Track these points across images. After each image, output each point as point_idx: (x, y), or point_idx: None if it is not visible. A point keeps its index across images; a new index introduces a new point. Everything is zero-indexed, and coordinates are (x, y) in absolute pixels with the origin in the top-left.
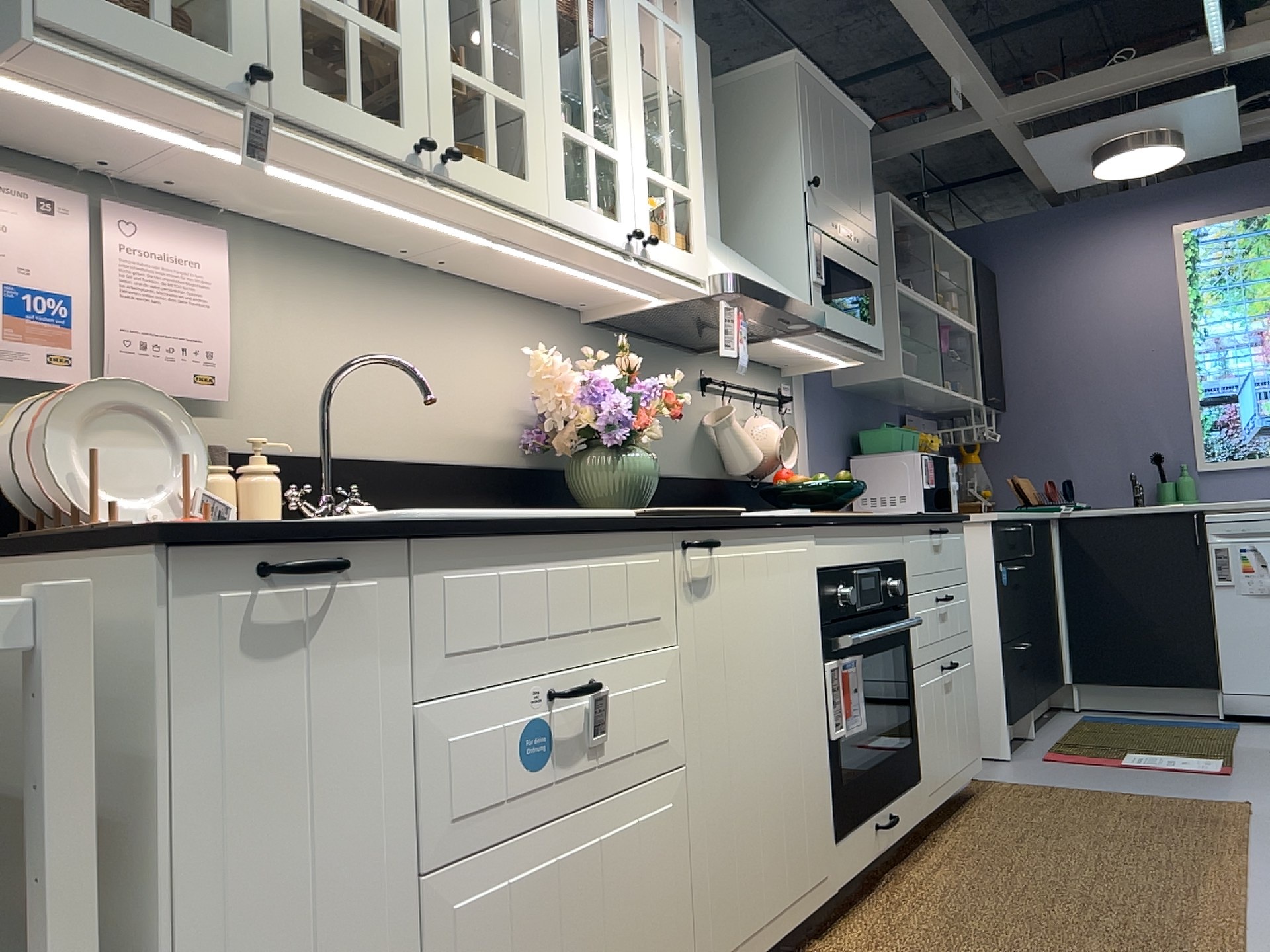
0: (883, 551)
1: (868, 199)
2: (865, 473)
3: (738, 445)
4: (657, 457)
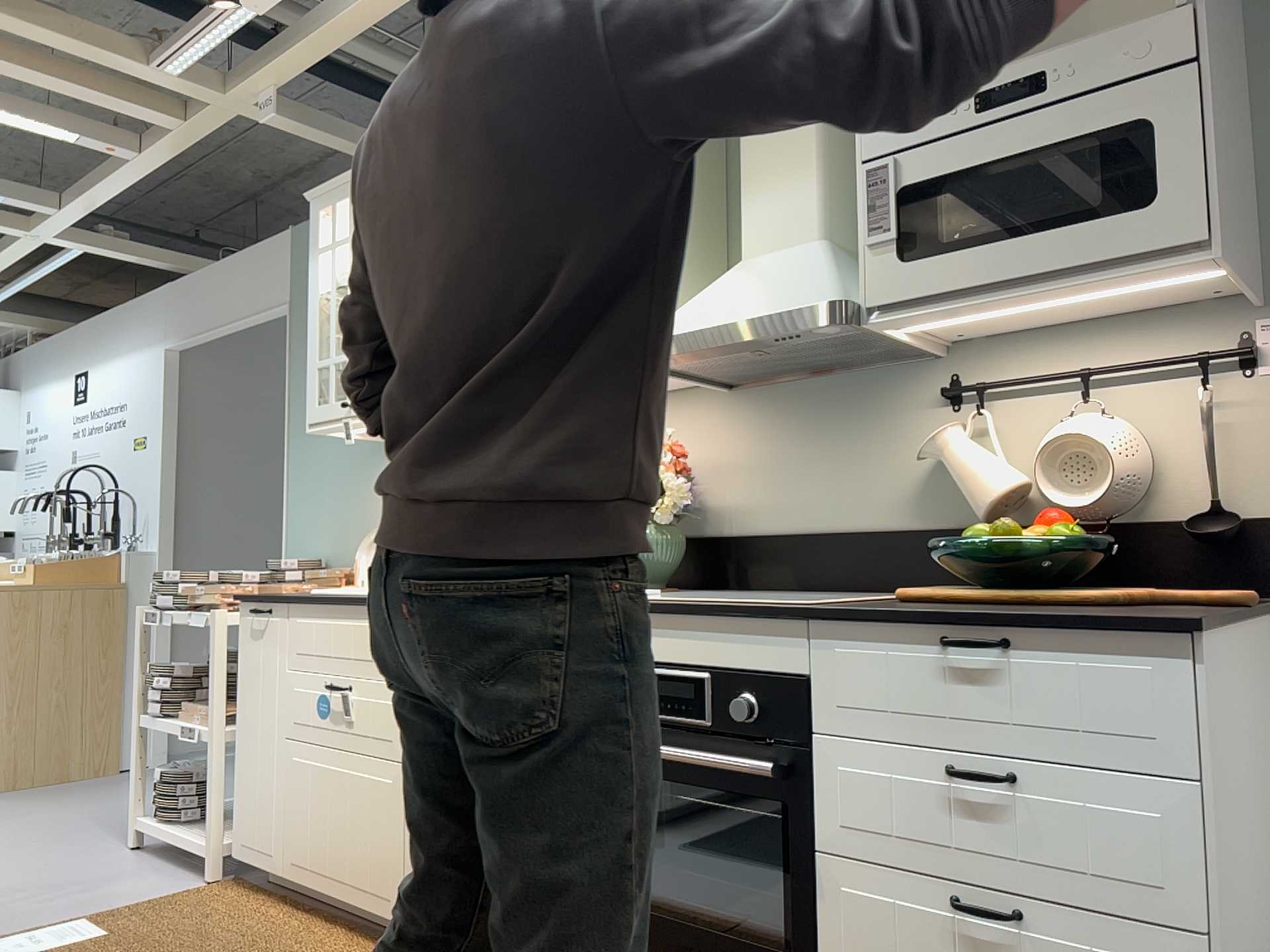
0: (729, 654)
1: None
2: None
3: (960, 479)
4: (838, 510)
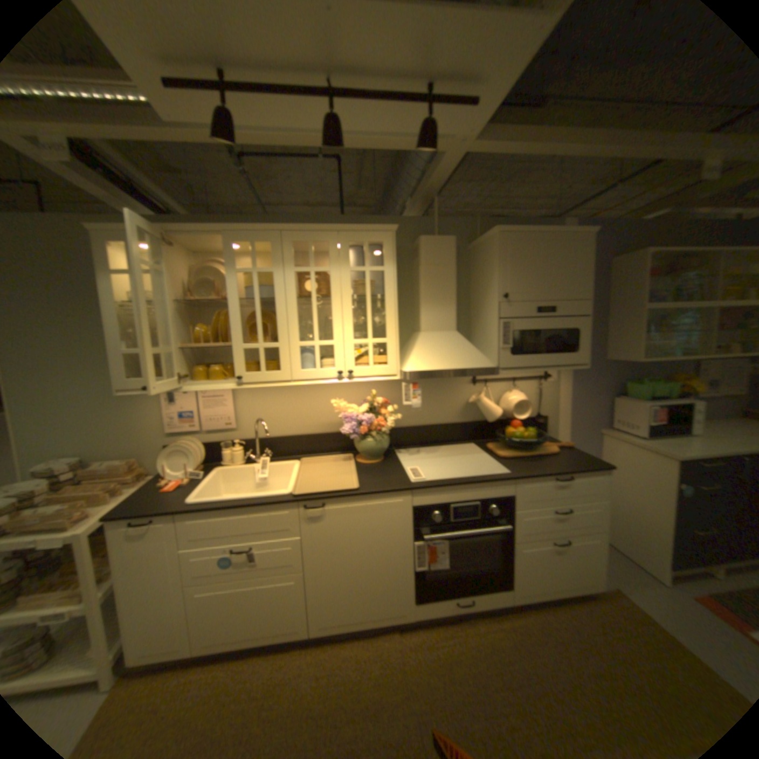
0: (487, 494)
1: (581, 279)
2: (621, 406)
3: (485, 410)
4: (435, 417)
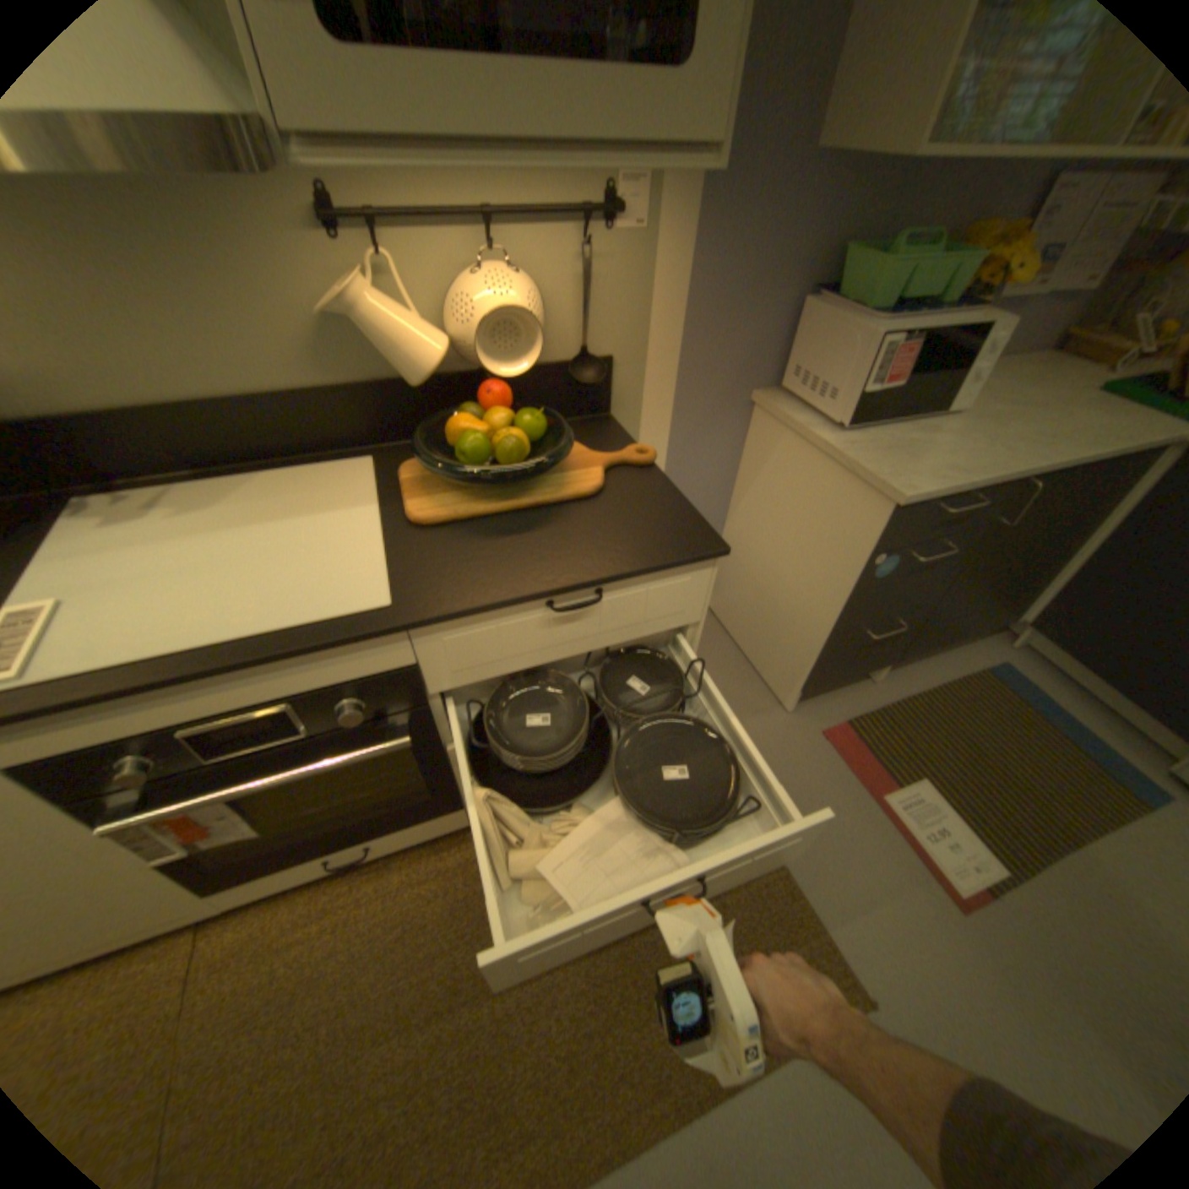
0: (305, 679)
1: None
2: (814, 322)
3: (380, 342)
4: (203, 370)
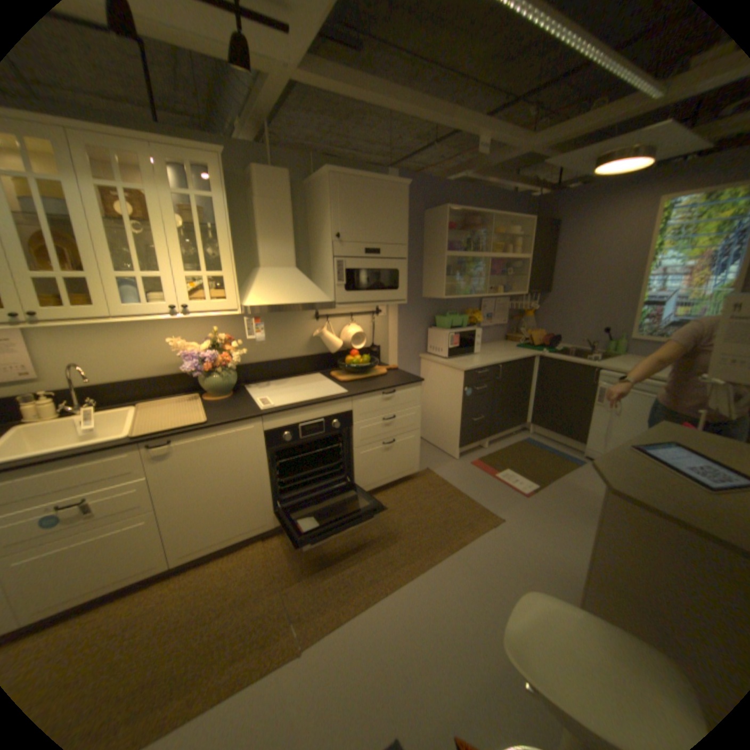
0: (329, 411)
1: (398, 226)
2: (432, 335)
3: (327, 343)
4: (282, 352)
